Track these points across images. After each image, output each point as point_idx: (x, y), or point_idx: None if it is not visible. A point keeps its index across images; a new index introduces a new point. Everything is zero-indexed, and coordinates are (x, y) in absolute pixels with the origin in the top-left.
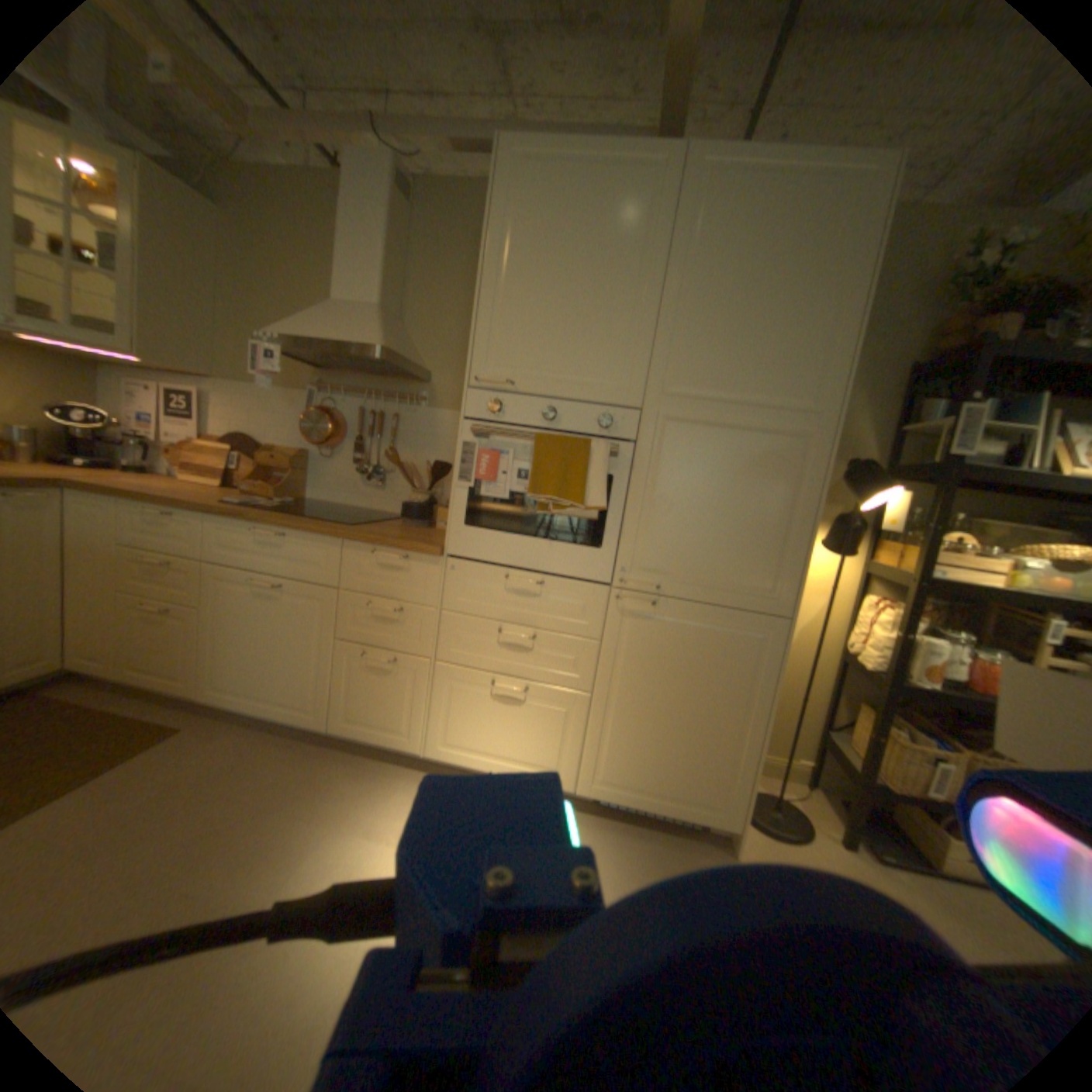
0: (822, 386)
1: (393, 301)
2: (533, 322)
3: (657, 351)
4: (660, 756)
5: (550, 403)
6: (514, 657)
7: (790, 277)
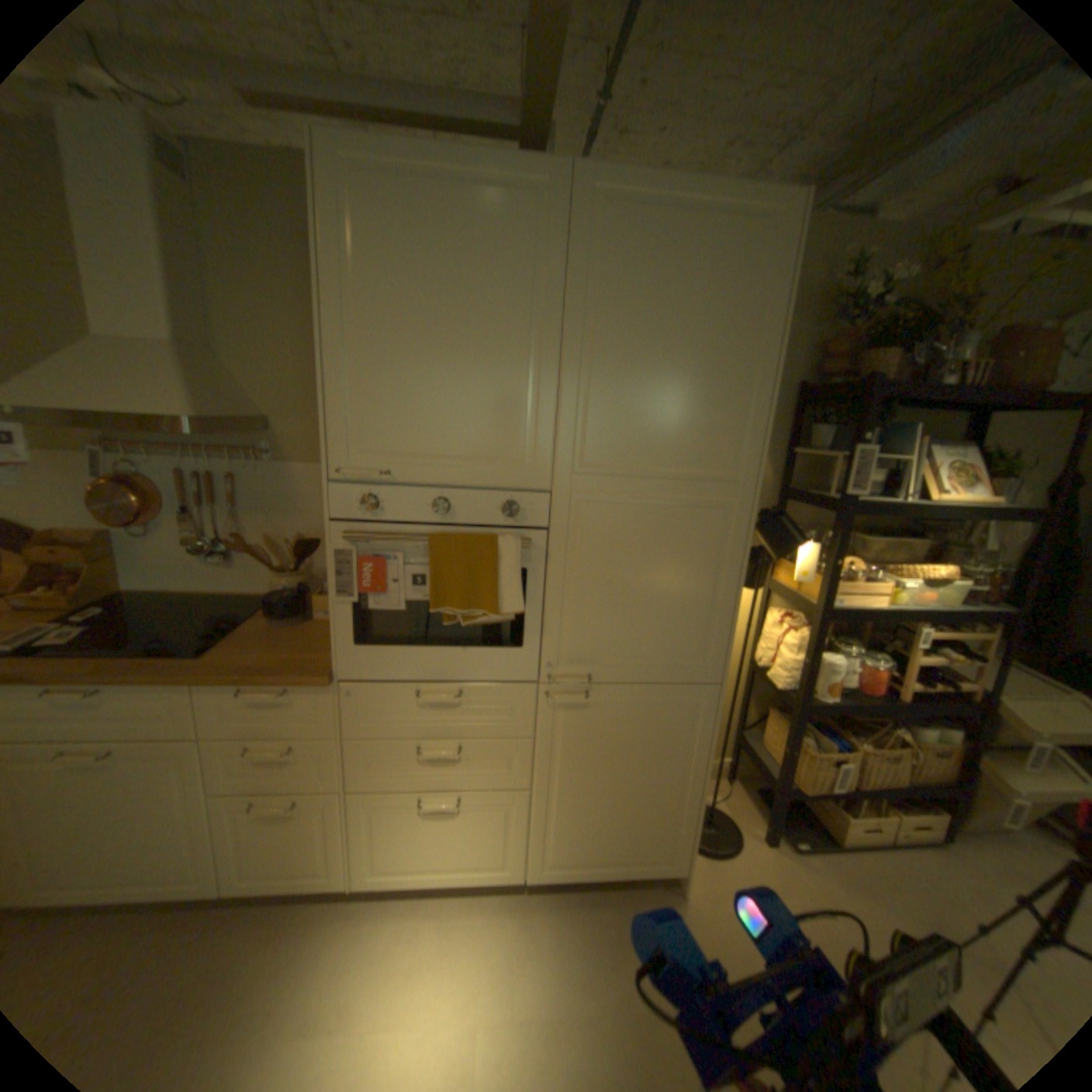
0: (739, 454)
1: (194, 326)
2: (405, 395)
3: (563, 425)
4: (607, 830)
5: (442, 493)
6: (441, 772)
7: (702, 336)
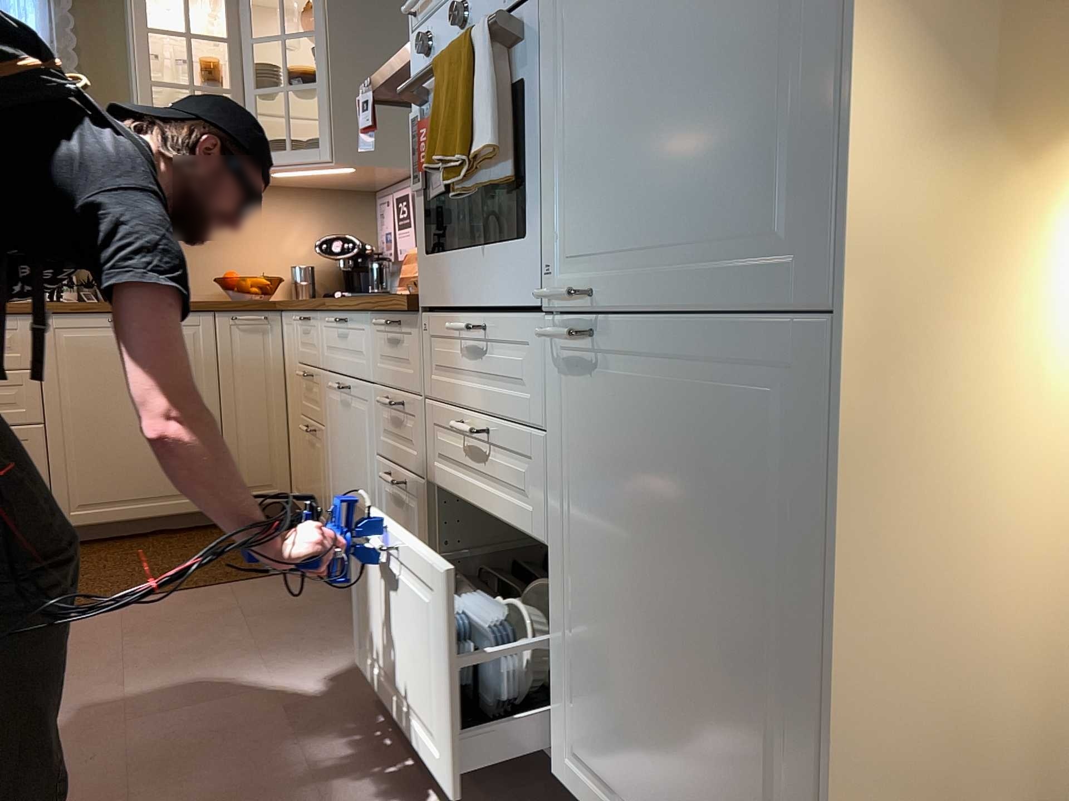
0: None
1: None
2: None
3: None
4: (653, 735)
5: None
6: (482, 477)
7: None
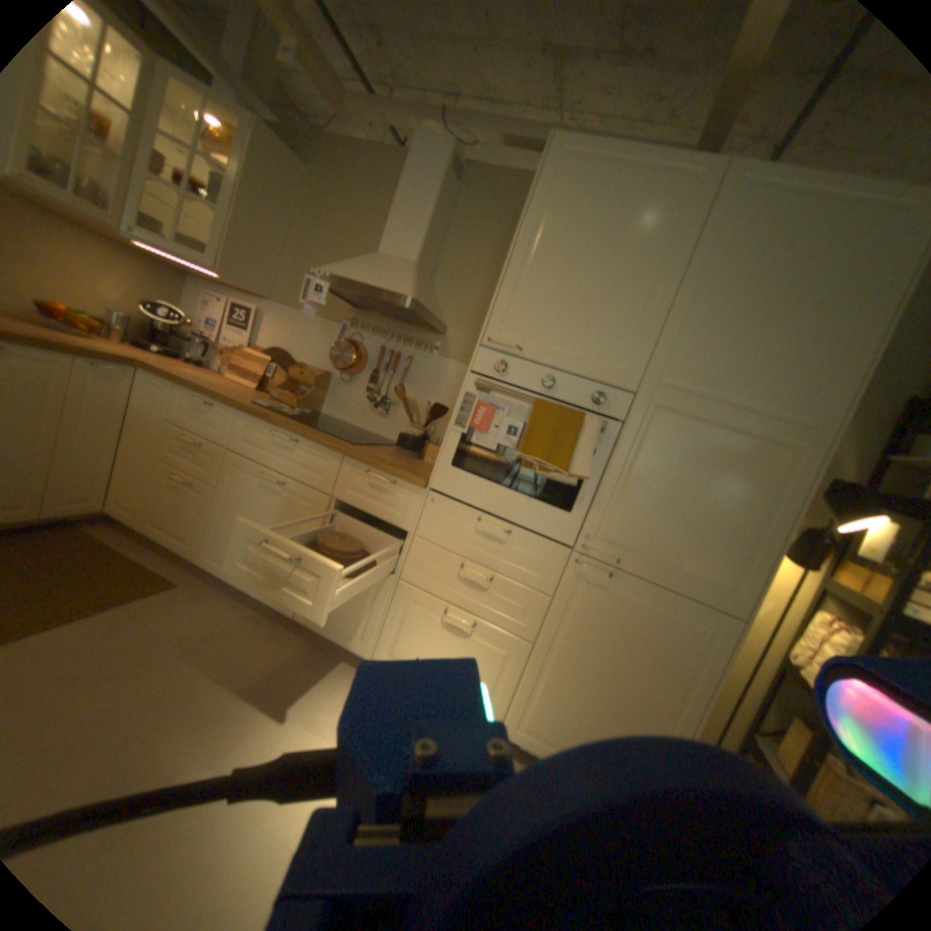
0: (824, 405)
1: (428, 263)
2: (551, 299)
3: (662, 343)
4: (588, 721)
5: (551, 373)
6: (470, 593)
7: (810, 296)
